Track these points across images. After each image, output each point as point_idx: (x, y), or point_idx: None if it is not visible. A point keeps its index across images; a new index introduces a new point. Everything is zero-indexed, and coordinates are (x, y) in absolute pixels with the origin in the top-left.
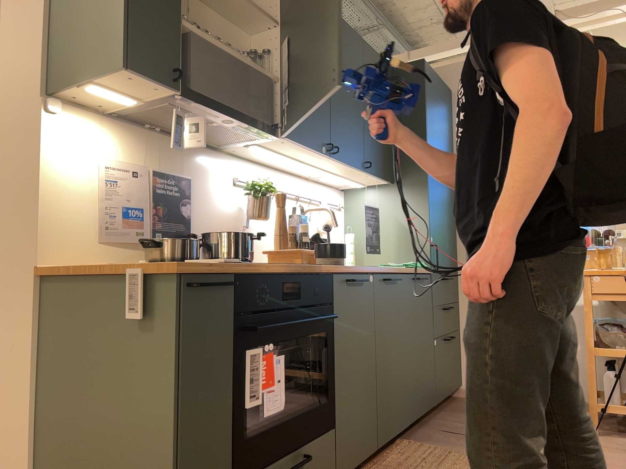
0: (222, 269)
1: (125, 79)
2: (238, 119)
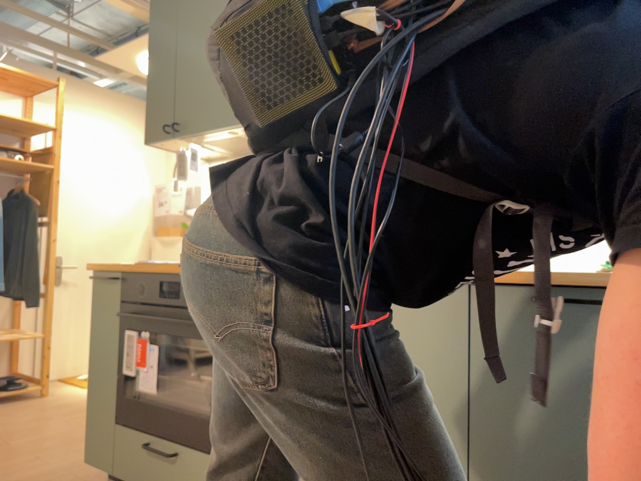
0: (110, 268)
1: (164, 146)
2: (227, 129)
